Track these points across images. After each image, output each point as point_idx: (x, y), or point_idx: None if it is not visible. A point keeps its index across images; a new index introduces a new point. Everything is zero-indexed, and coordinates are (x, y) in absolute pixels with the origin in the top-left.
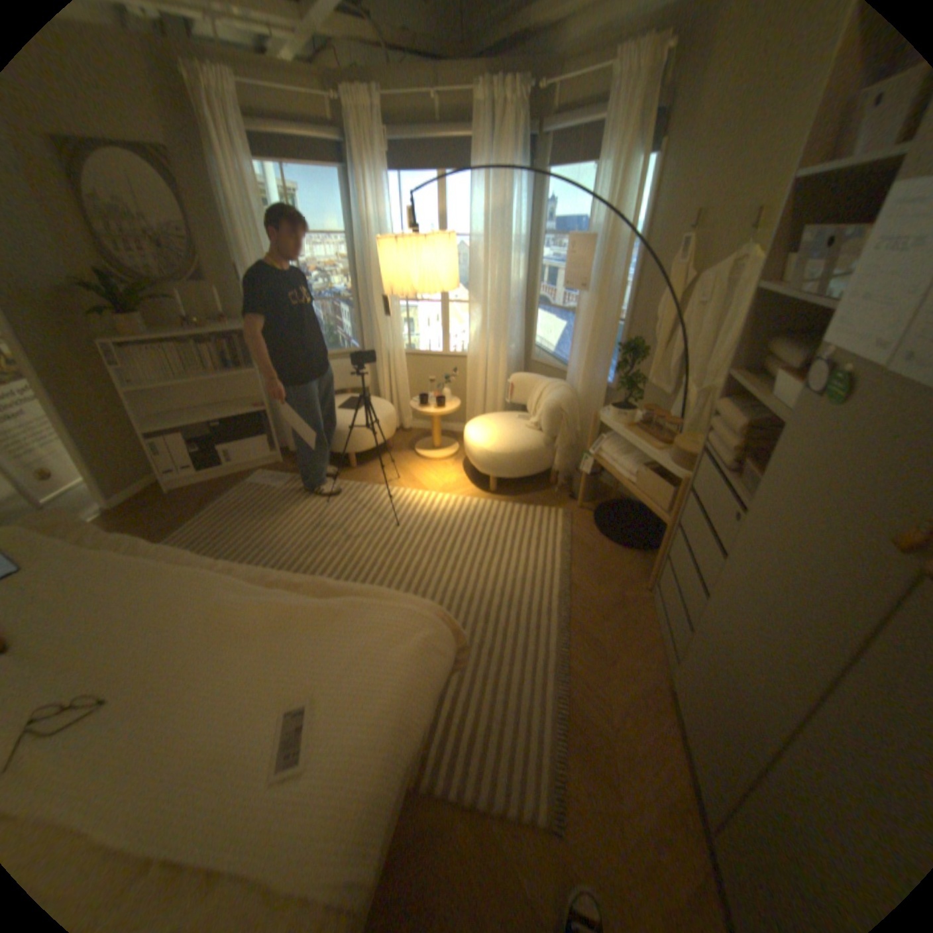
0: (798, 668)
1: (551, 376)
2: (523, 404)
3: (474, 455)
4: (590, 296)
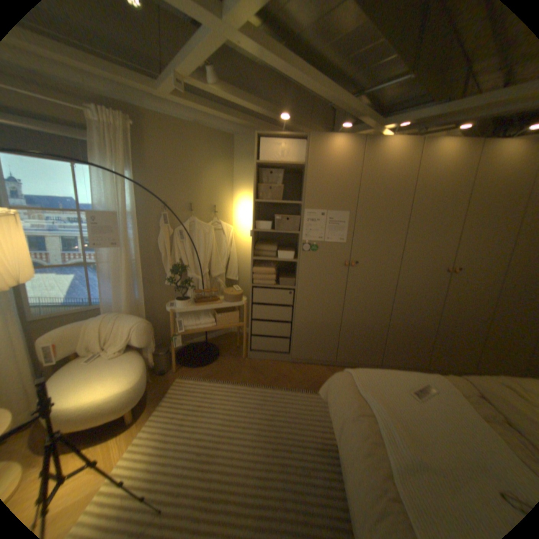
0: (336, 302)
1: (67, 321)
2: (71, 354)
3: (113, 406)
4: (115, 250)
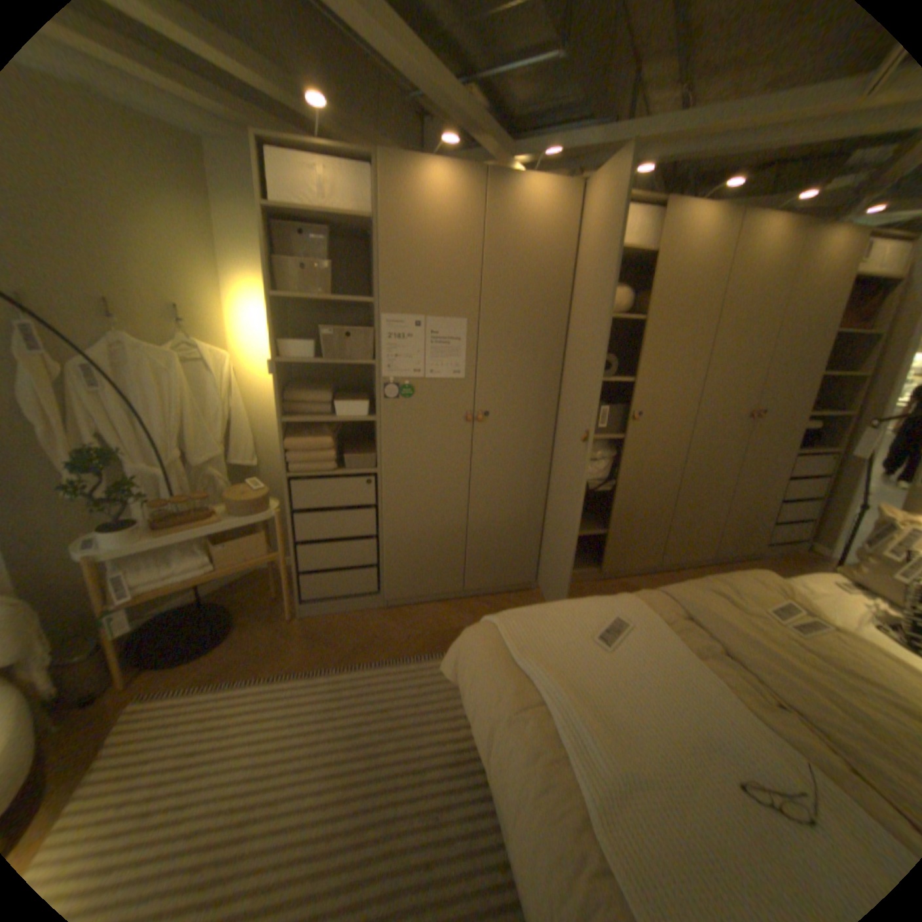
0: (455, 489)
1: None
2: None
3: None
4: None
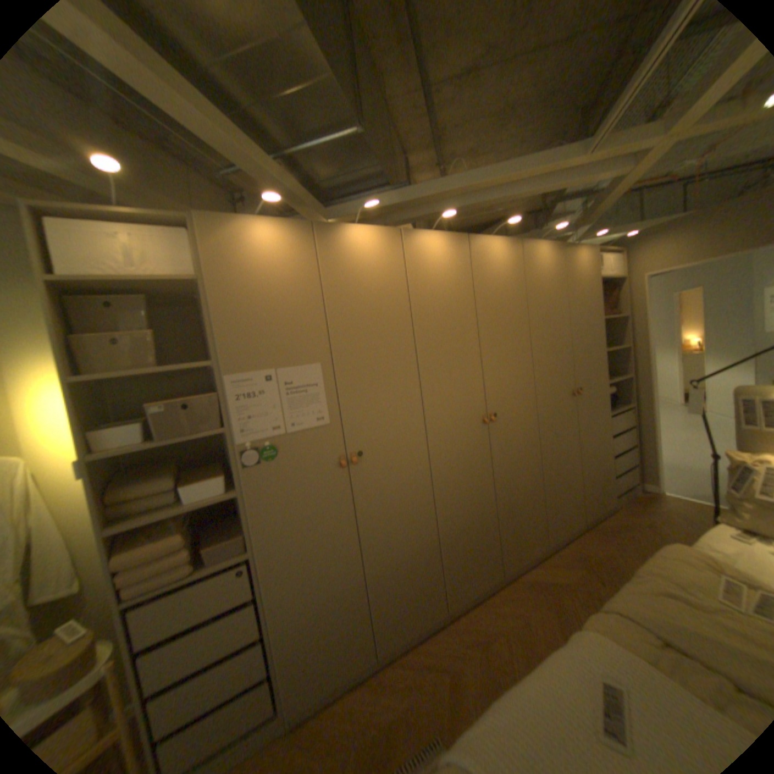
0: (345, 544)
1: None
2: None
3: None
4: None
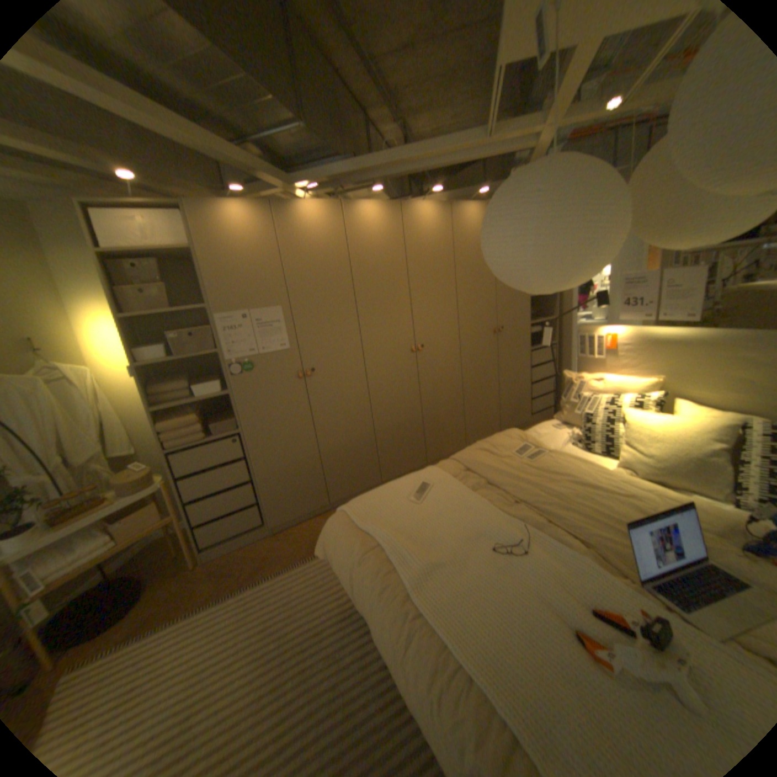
0: (304, 430)
1: None
2: None
3: None
4: None
